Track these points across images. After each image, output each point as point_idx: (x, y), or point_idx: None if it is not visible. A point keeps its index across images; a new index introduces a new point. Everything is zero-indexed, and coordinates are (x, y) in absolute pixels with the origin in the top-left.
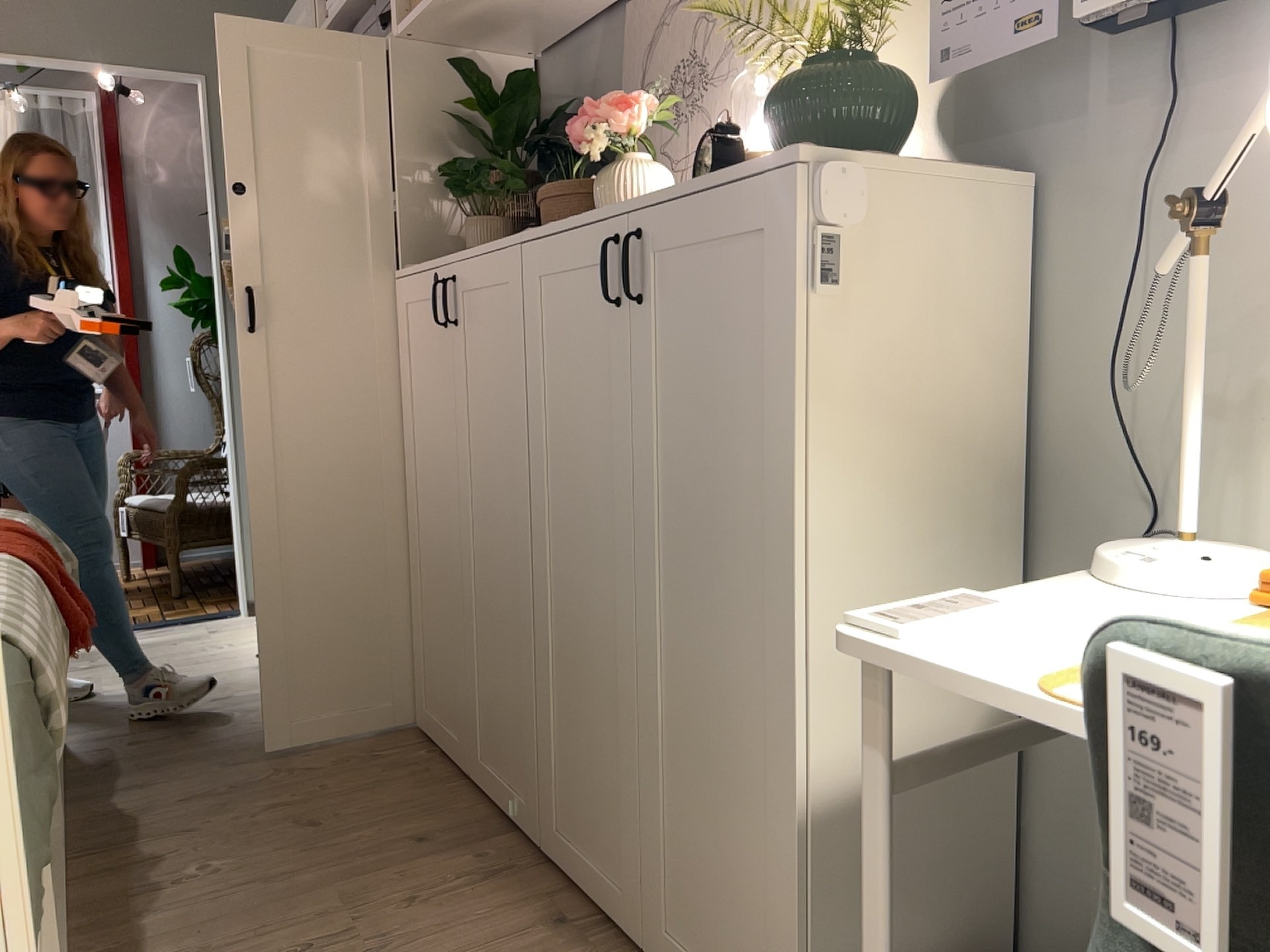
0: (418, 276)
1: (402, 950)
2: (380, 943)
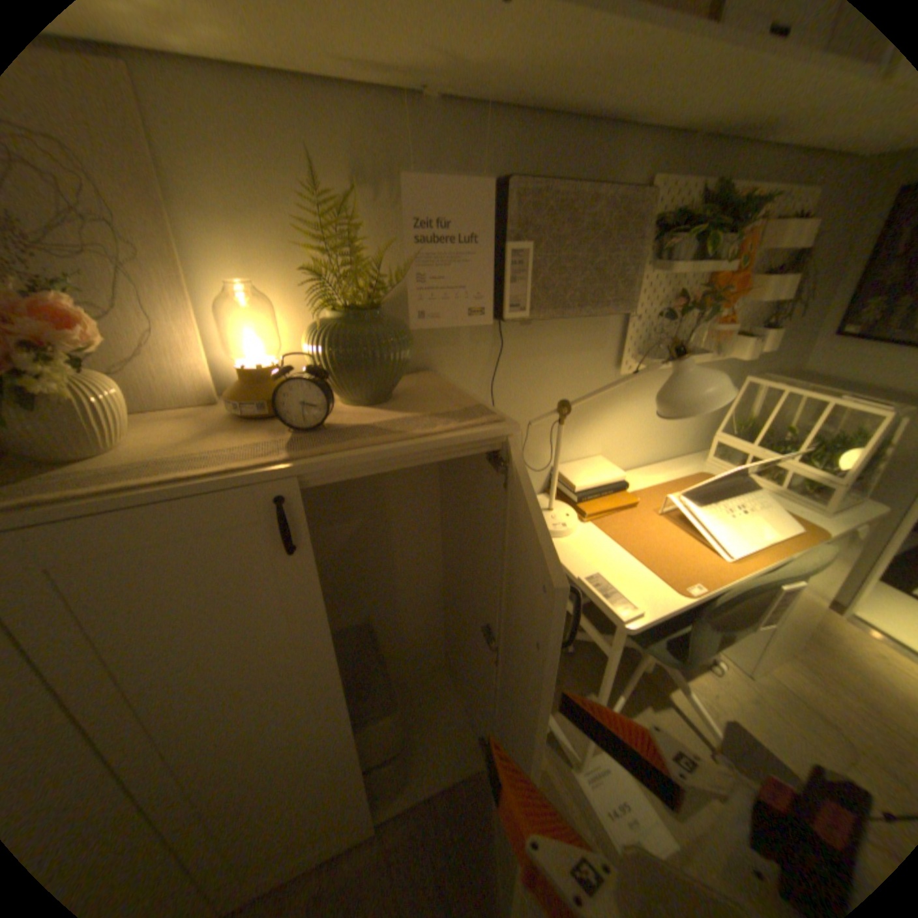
0: None
1: None
2: None
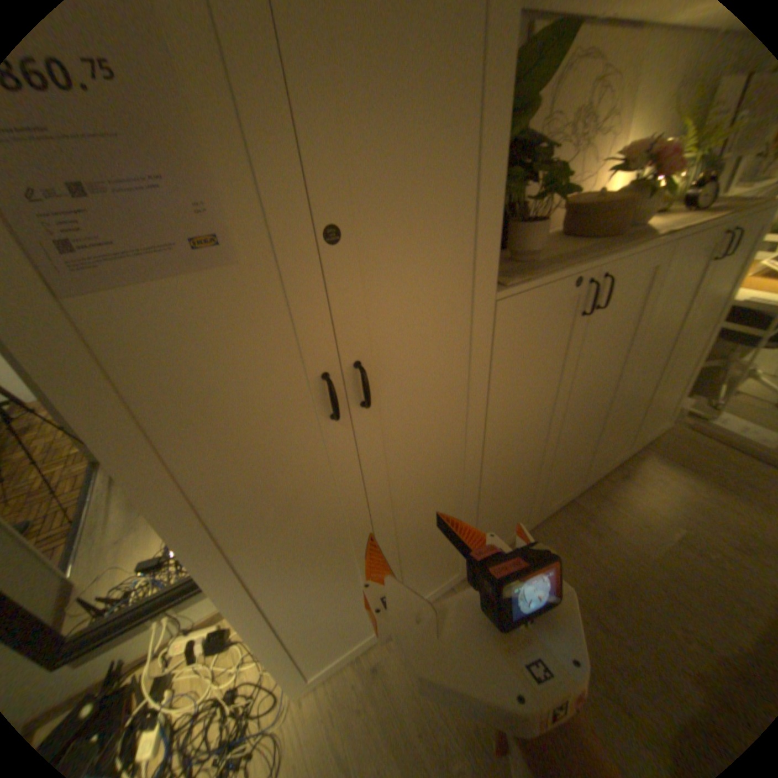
0: (553, 285)
1: (671, 522)
2: (673, 531)
